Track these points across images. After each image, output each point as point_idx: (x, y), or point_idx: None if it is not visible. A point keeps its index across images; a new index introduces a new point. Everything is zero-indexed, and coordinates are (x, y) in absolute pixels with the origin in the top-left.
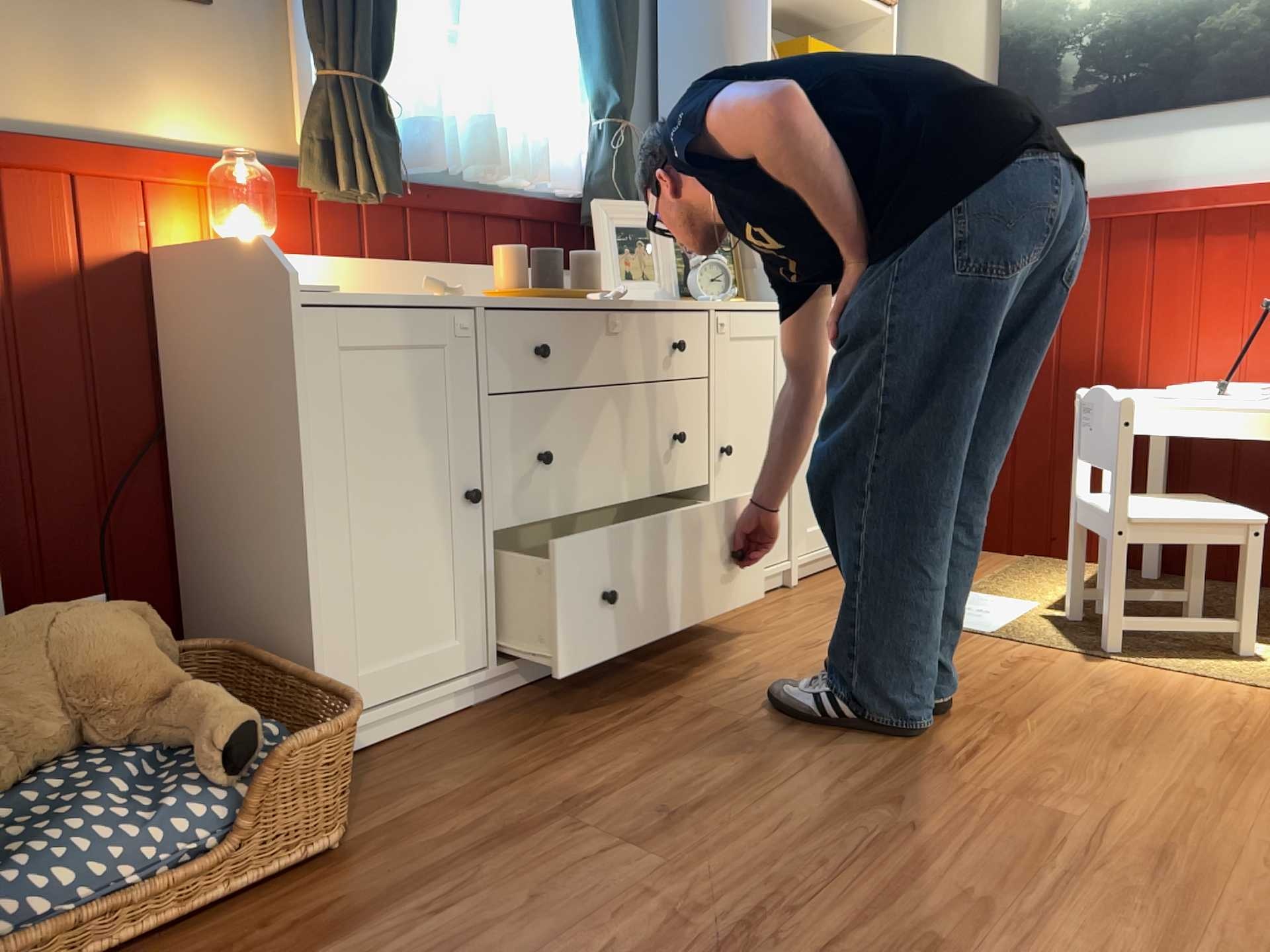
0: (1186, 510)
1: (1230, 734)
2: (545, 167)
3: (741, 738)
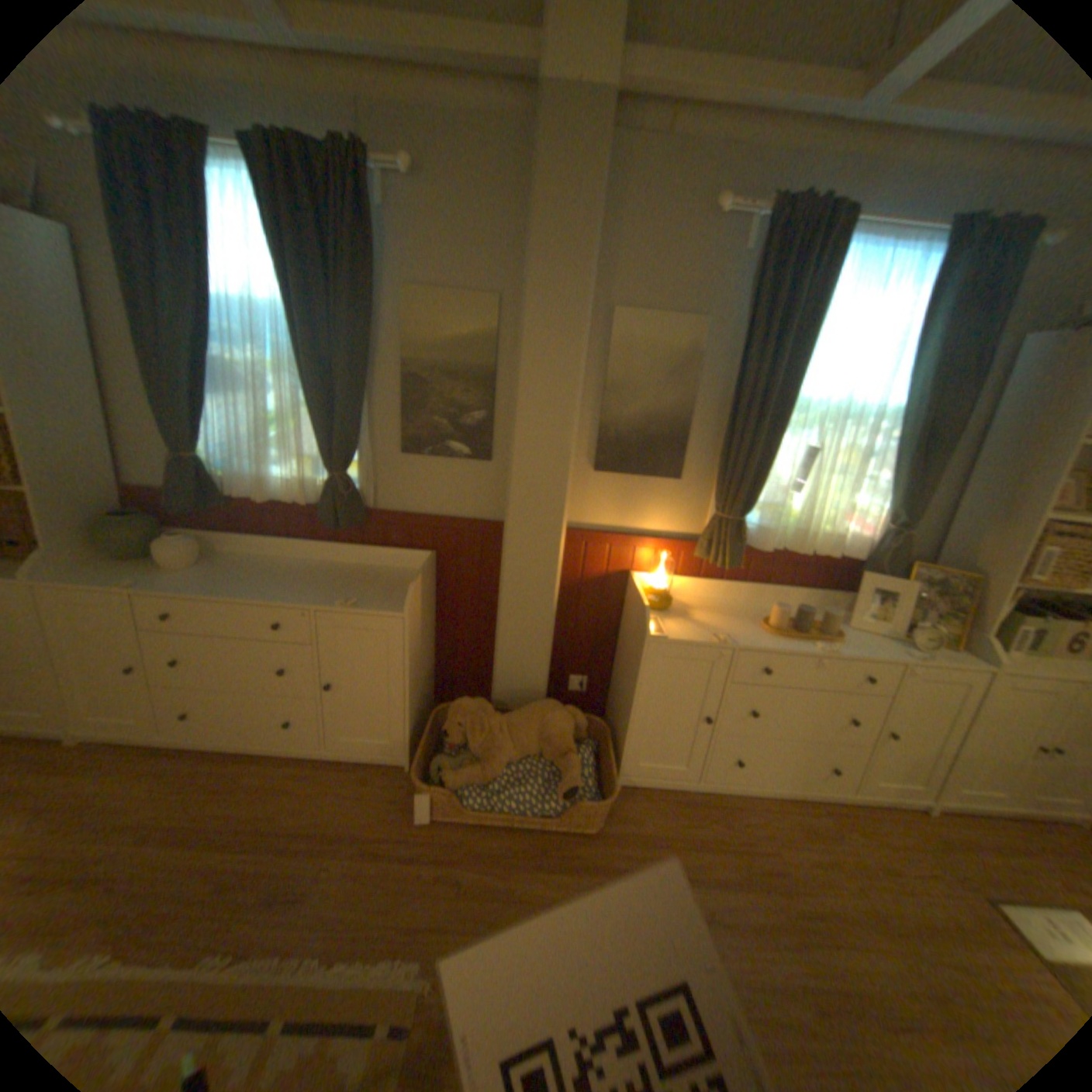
0: None
1: None
2: (846, 543)
3: (785, 906)
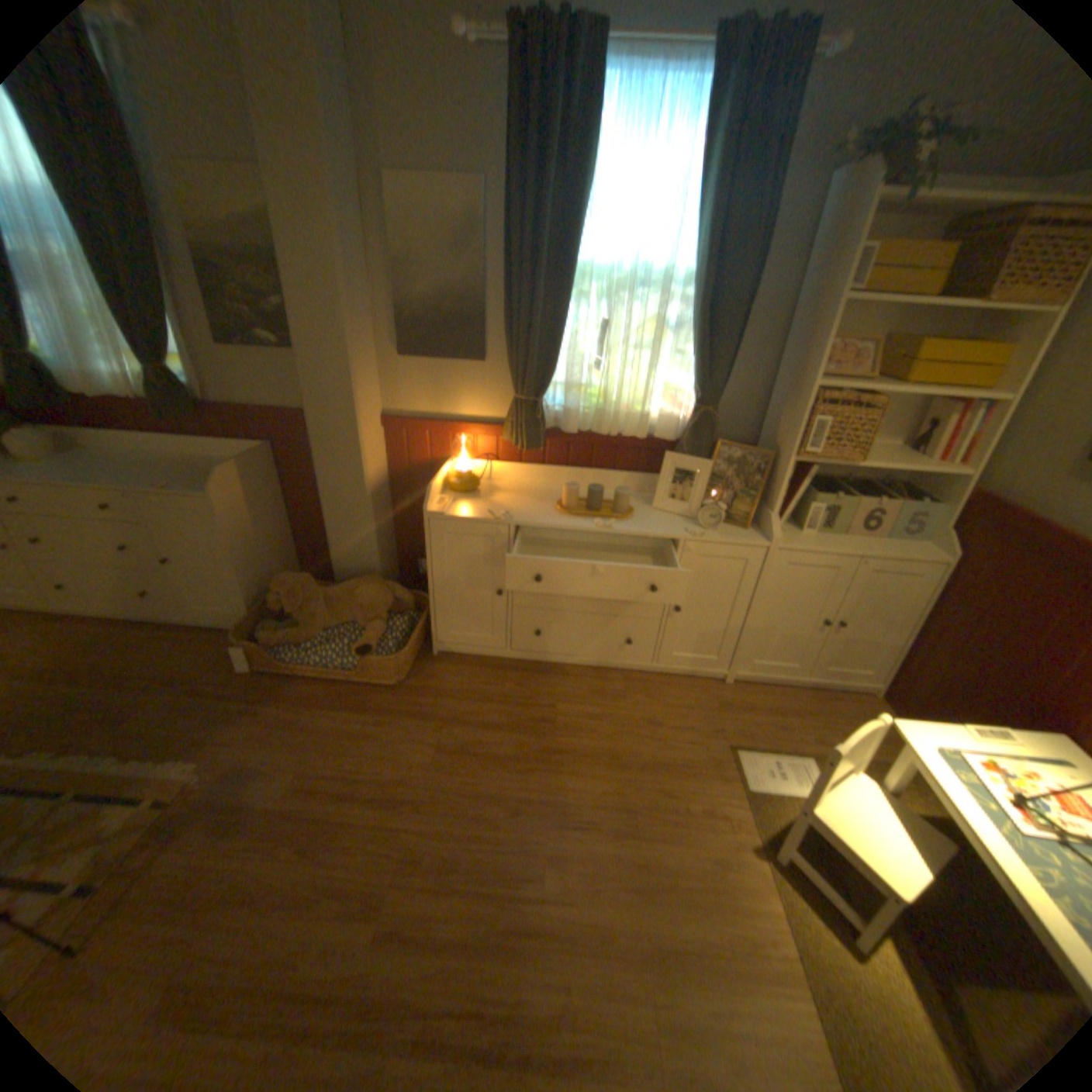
0: (876, 847)
1: (703, 955)
2: (659, 424)
3: (534, 743)
